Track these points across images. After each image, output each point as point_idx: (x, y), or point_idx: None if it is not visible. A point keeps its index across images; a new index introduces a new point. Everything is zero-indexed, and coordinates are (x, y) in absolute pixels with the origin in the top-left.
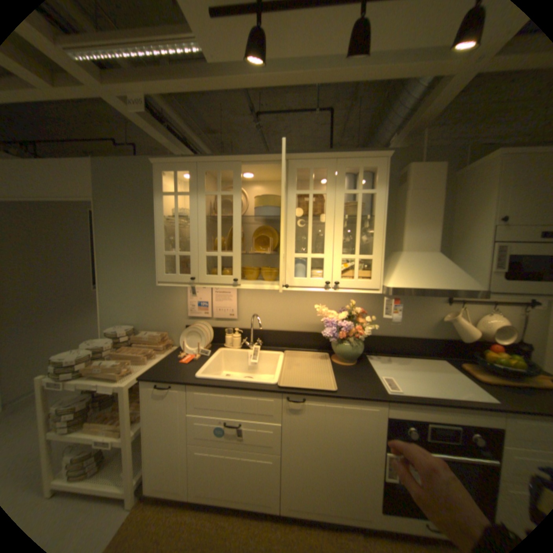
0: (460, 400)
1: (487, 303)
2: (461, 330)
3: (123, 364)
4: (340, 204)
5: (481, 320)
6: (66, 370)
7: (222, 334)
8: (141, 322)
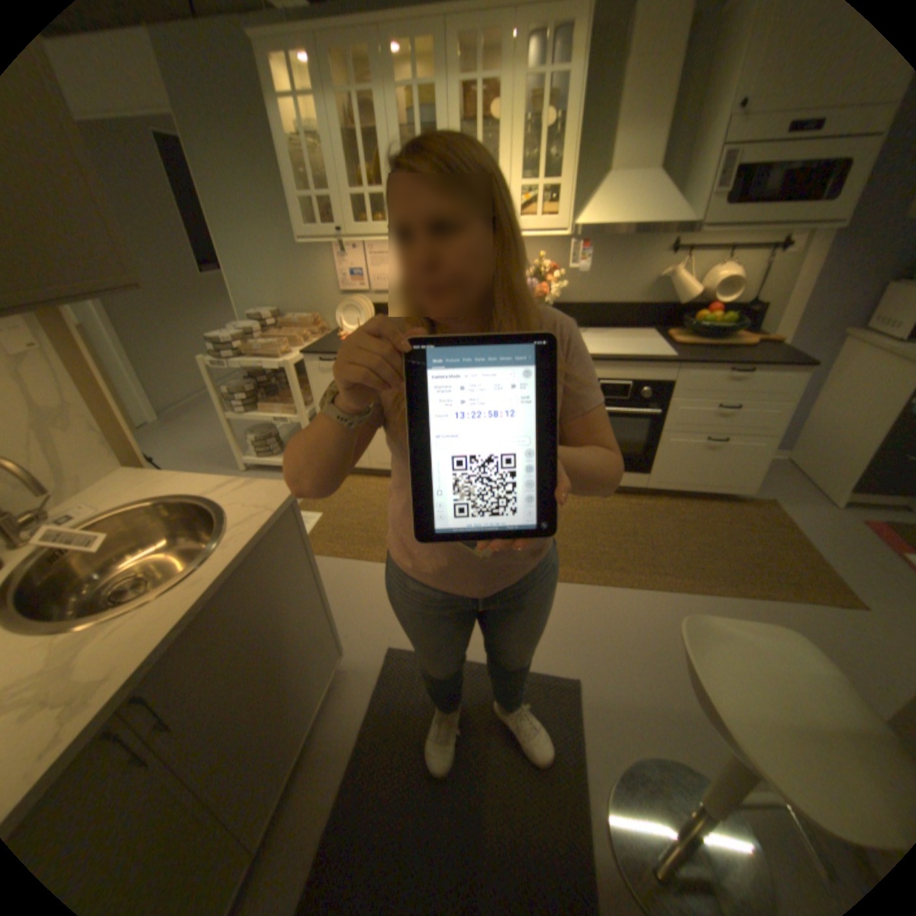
0: (637, 355)
1: (725, 247)
2: (679, 287)
3: (281, 343)
4: (521, 95)
5: (712, 272)
6: (225, 349)
7: (385, 312)
8: (285, 303)
